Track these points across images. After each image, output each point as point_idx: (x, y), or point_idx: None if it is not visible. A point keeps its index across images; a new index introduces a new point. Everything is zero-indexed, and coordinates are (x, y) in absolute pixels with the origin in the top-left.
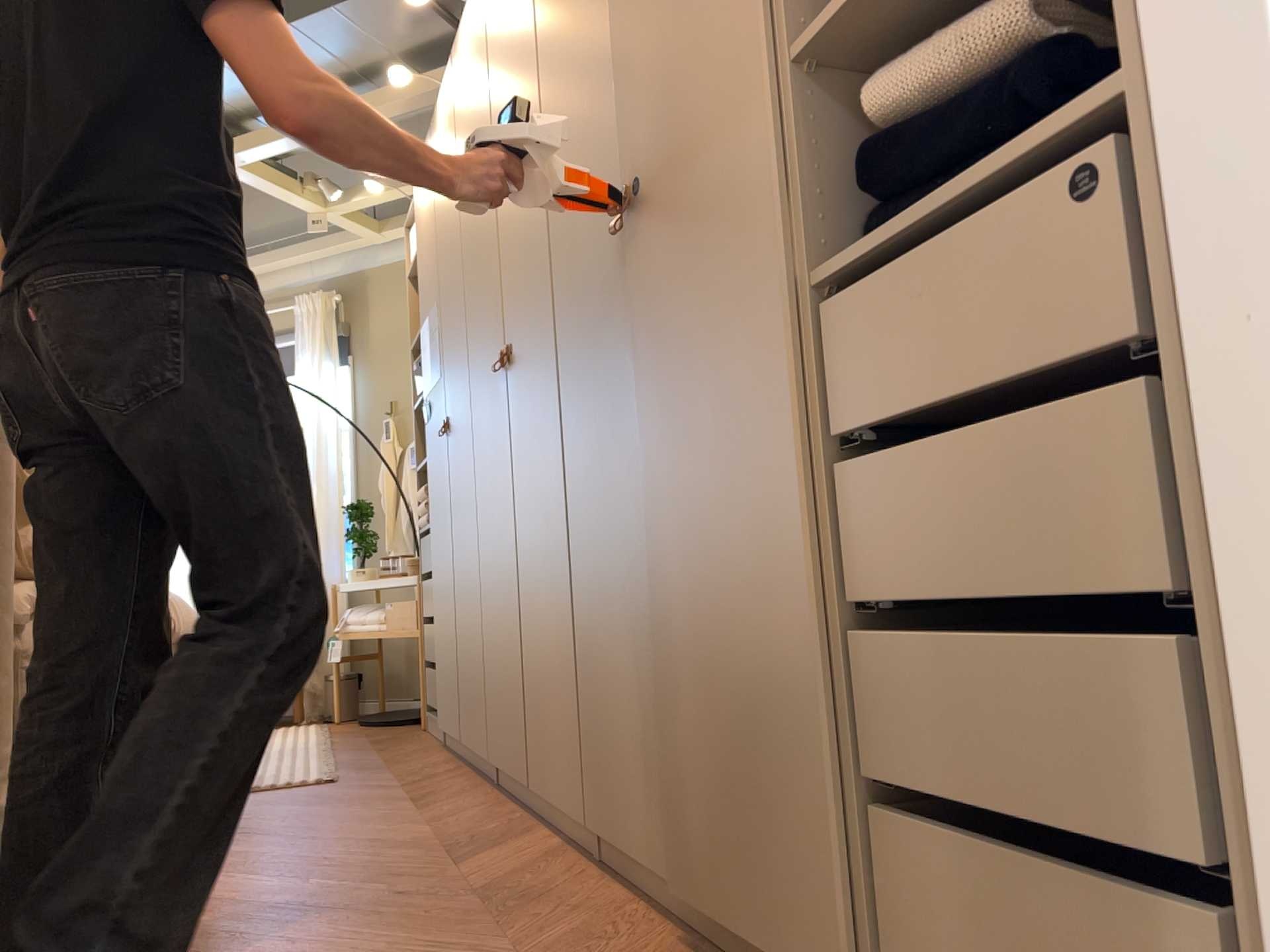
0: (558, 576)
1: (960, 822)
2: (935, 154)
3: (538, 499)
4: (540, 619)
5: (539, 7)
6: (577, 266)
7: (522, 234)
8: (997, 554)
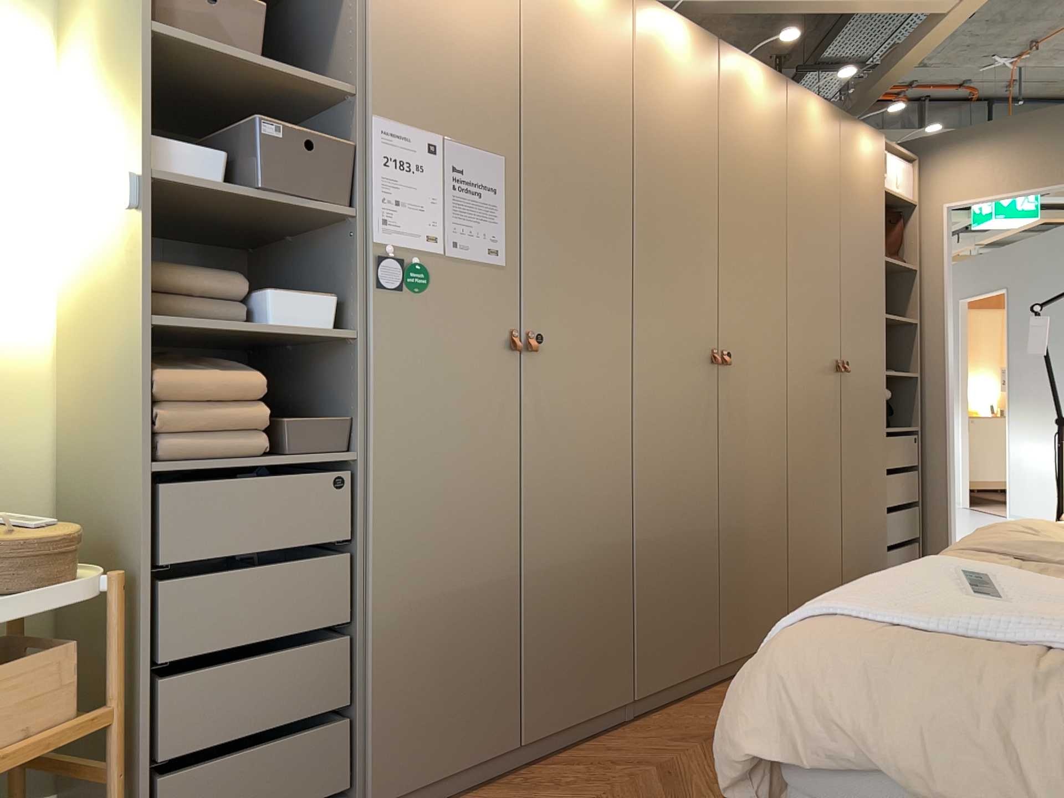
0: (772, 515)
1: (901, 548)
2: (888, 411)
3: (752, 467)
4: (745, 547)
5: (789, 183)
6: (807, 355)
7: (751, 285)
8: (909, 496)
